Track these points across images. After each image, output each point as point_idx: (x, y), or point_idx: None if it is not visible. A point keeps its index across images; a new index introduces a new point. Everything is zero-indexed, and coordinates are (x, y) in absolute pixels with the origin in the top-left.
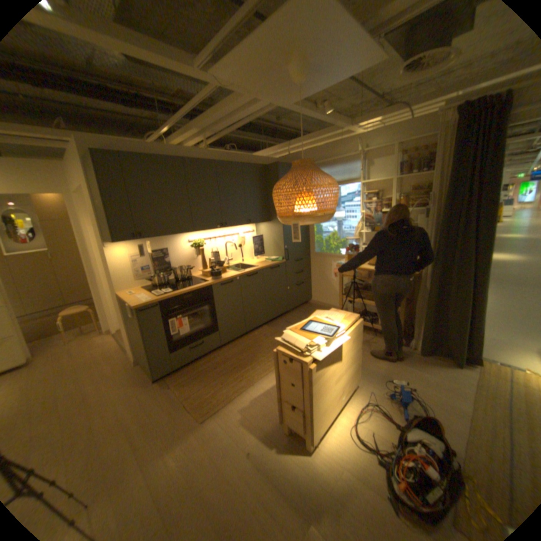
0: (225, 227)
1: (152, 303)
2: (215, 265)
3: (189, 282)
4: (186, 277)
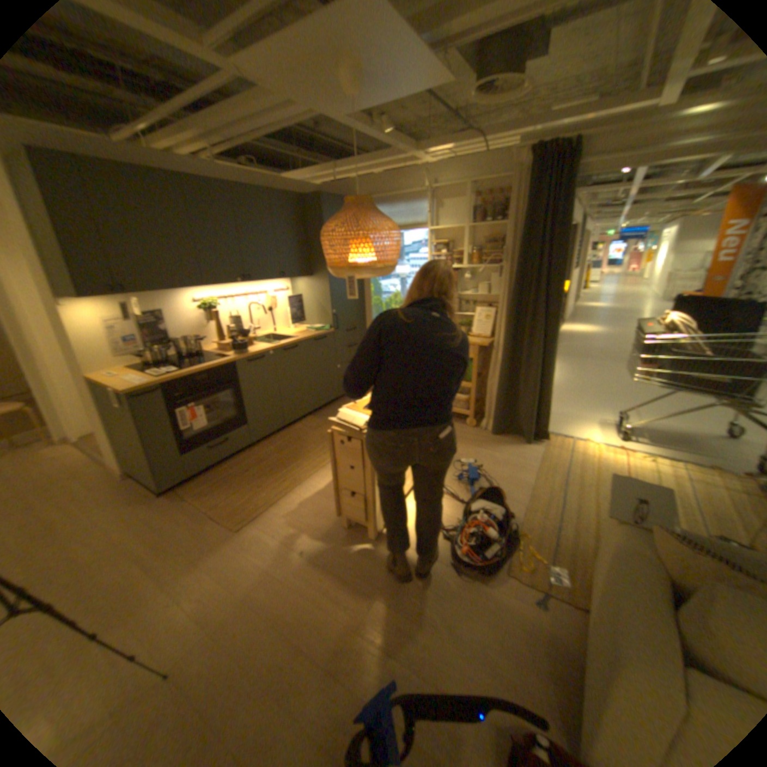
0: (247, 282)
1: (148, 386)
2: (235, 336)
3: (199, 358)
4: (193, 352)
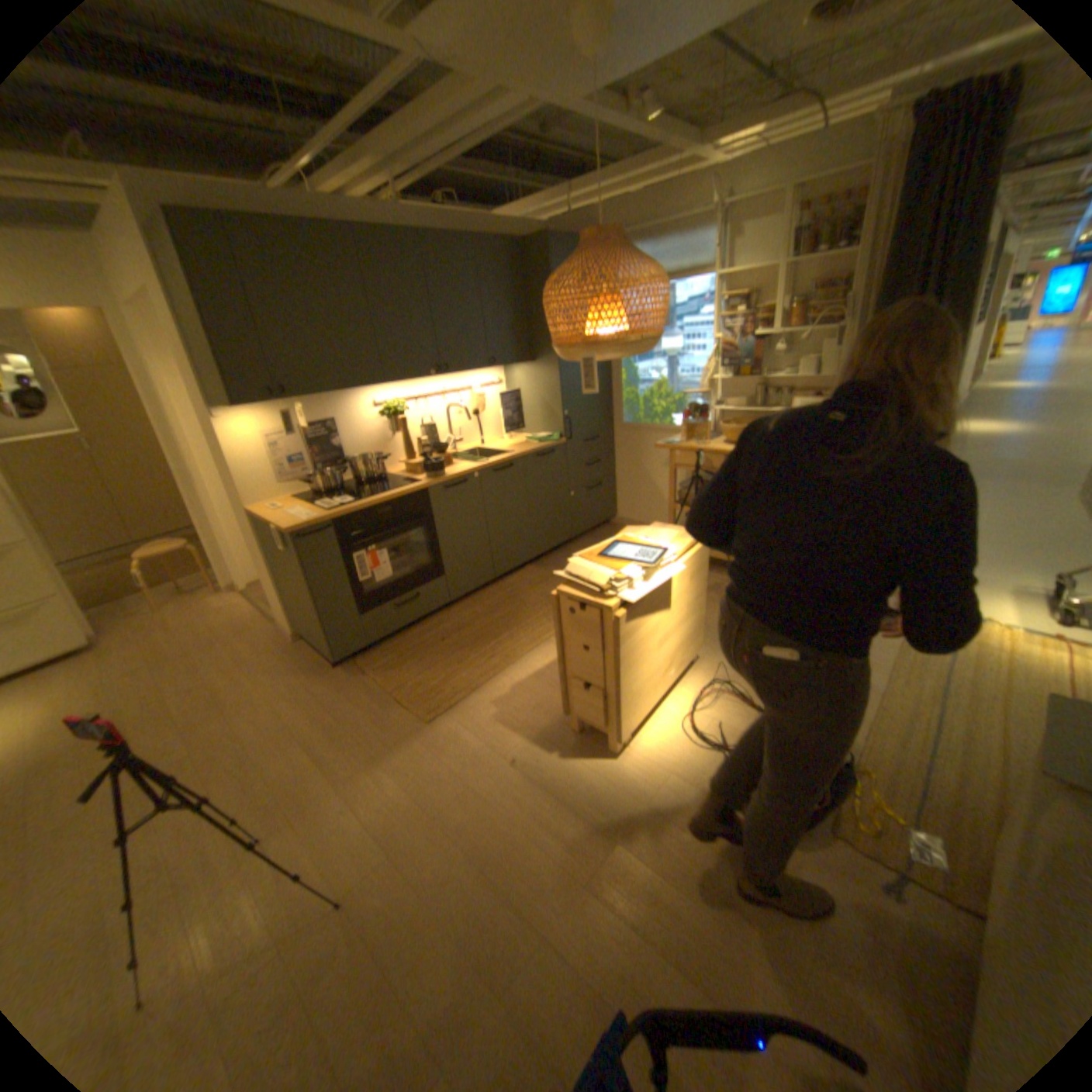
0: (445, 375)
1: (319, 522)
2: (429, 453)
3: (383, 484)
4: (376, 475)
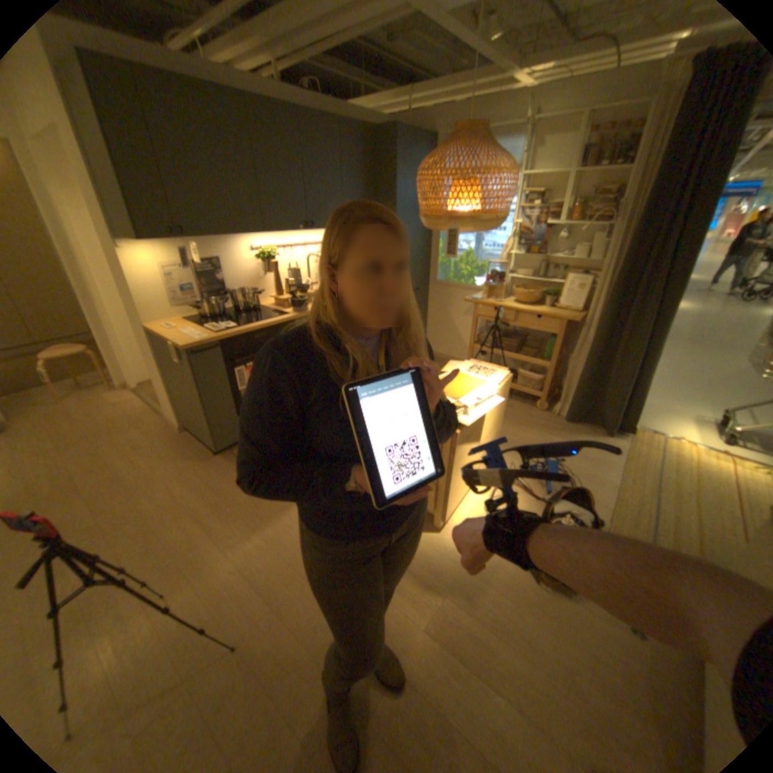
0: (309, 230)
1: (210, 342)
2: (294, 291)
3: (258, 314)
4: (252, 306)
